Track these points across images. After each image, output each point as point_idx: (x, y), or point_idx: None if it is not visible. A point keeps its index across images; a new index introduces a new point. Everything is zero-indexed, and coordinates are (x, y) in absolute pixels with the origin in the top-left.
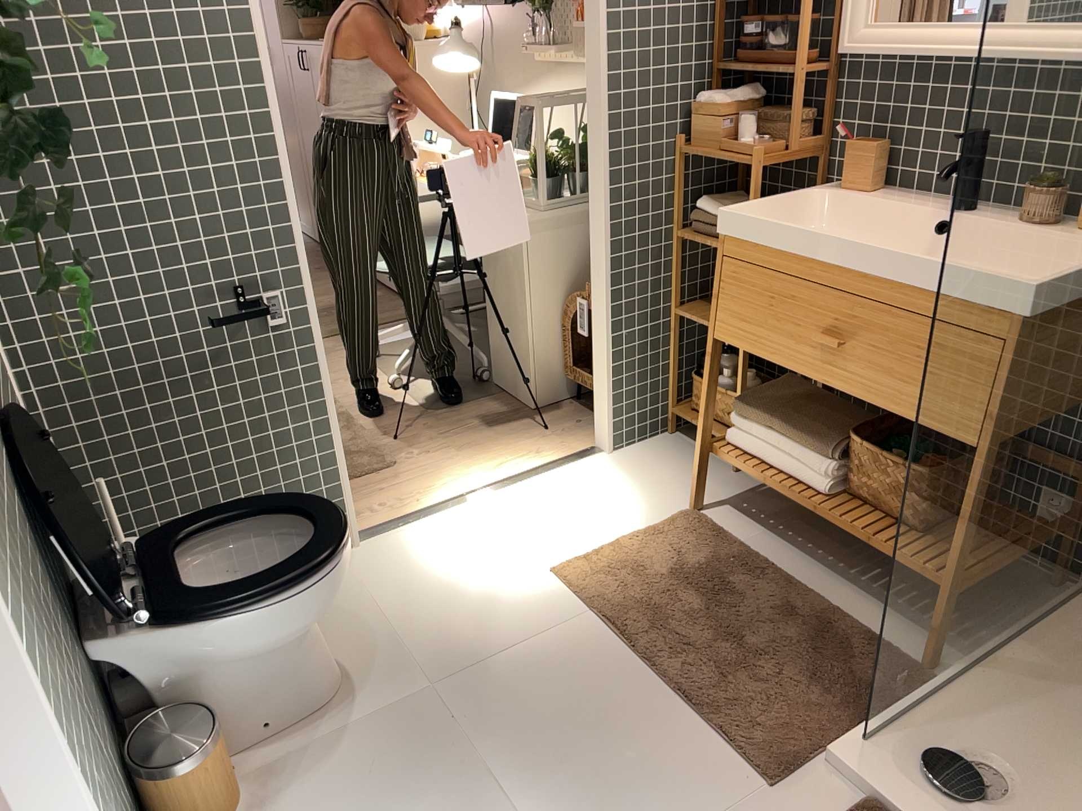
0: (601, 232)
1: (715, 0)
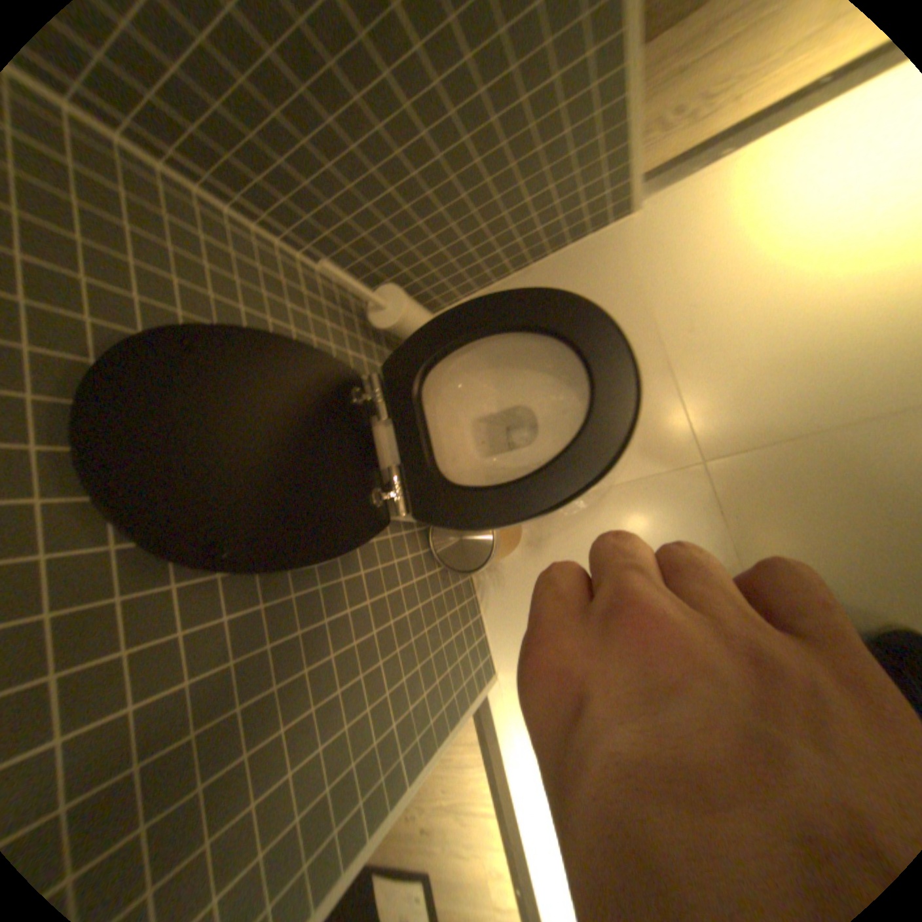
0: None
1: None
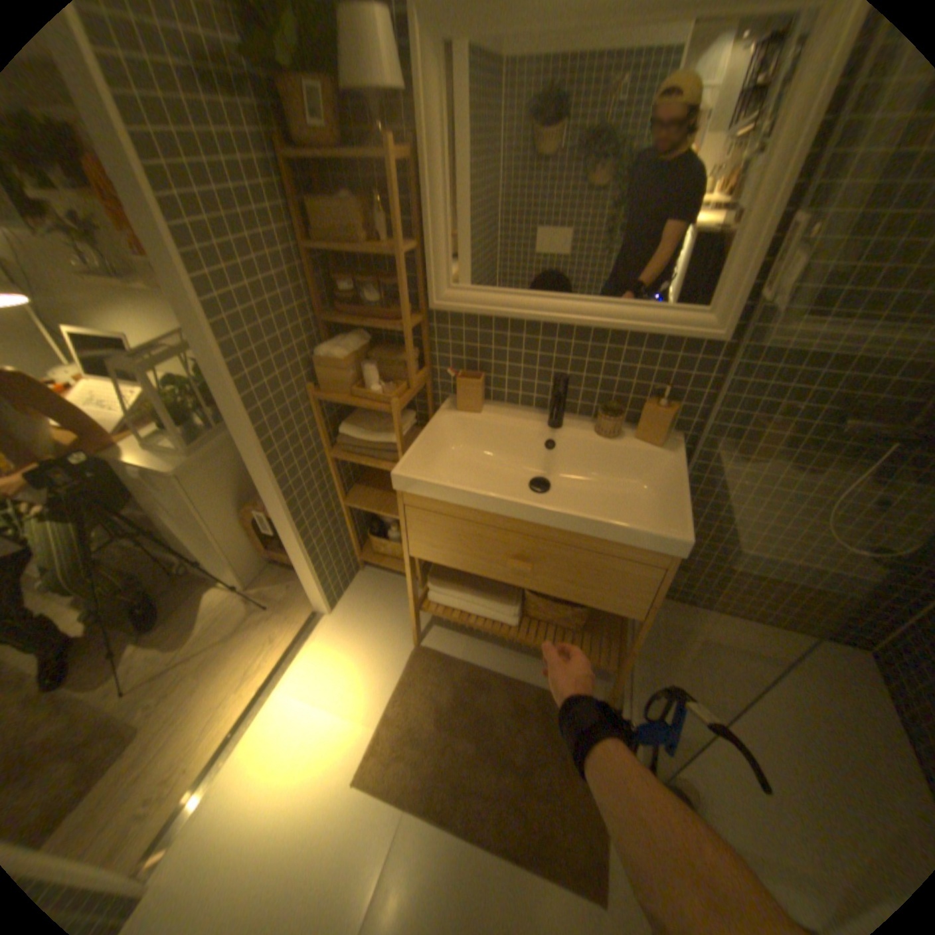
0: (270, 487)
1: (301, 254)
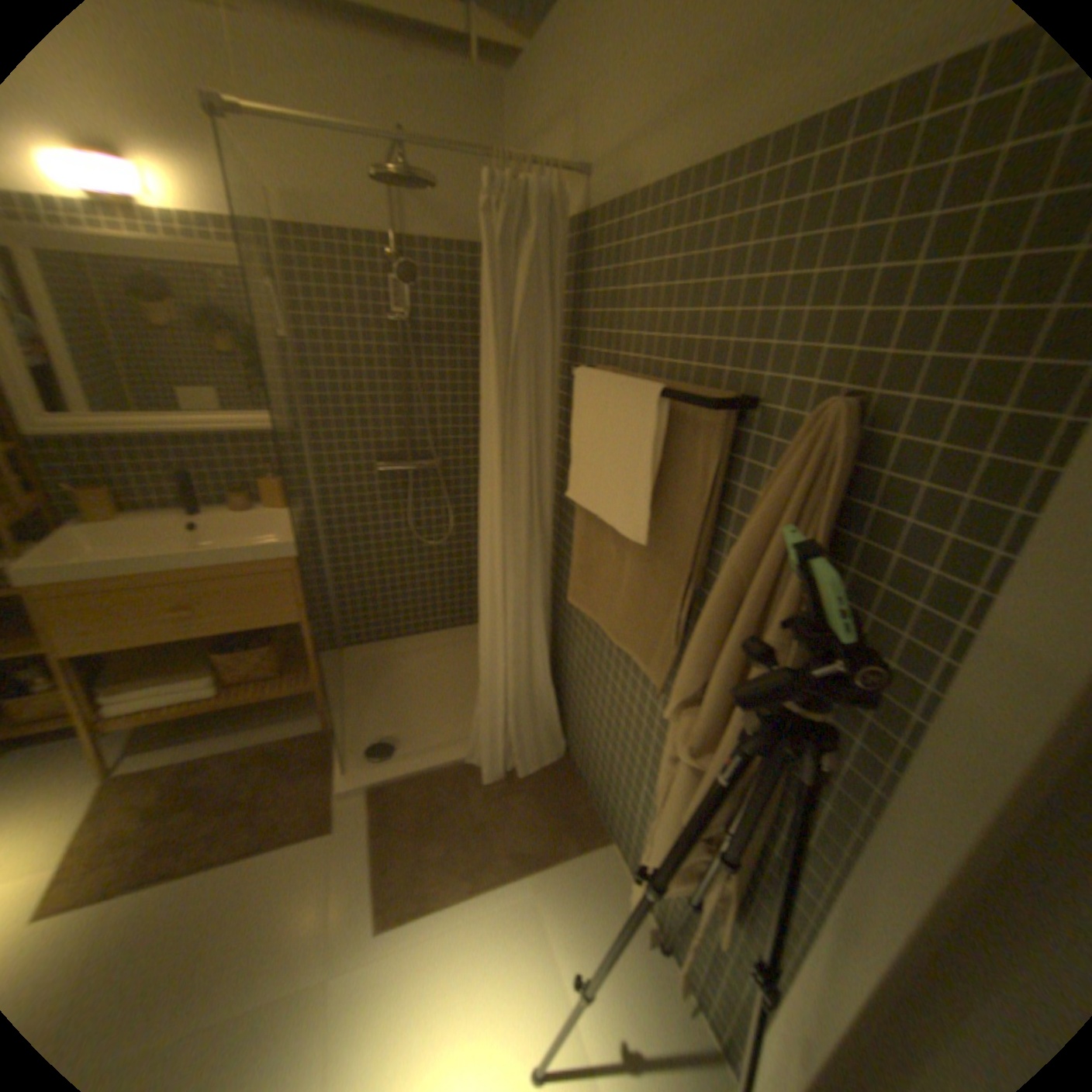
0: None
1: None
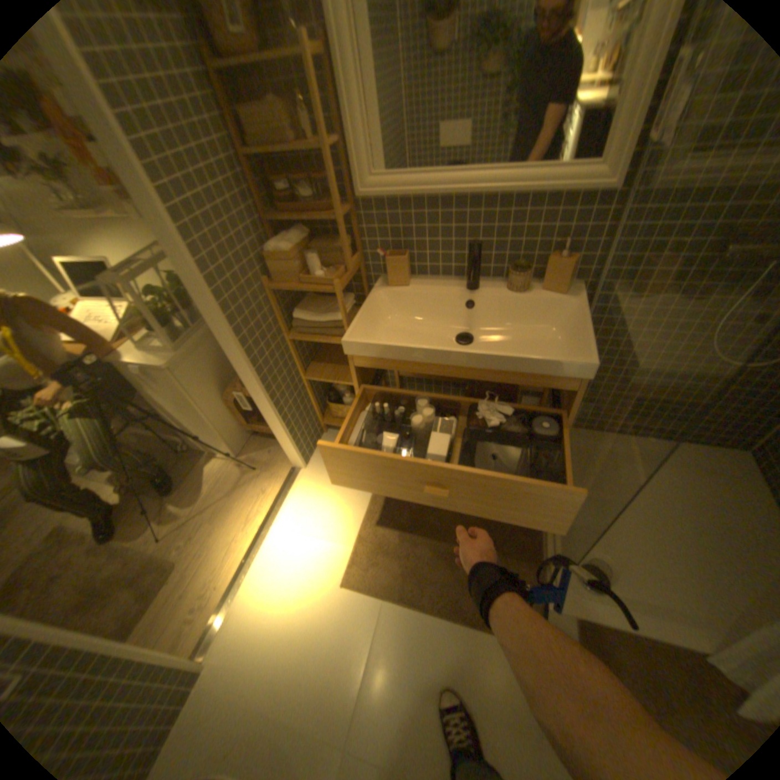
0: (245, 366)
1: (240, 160)
